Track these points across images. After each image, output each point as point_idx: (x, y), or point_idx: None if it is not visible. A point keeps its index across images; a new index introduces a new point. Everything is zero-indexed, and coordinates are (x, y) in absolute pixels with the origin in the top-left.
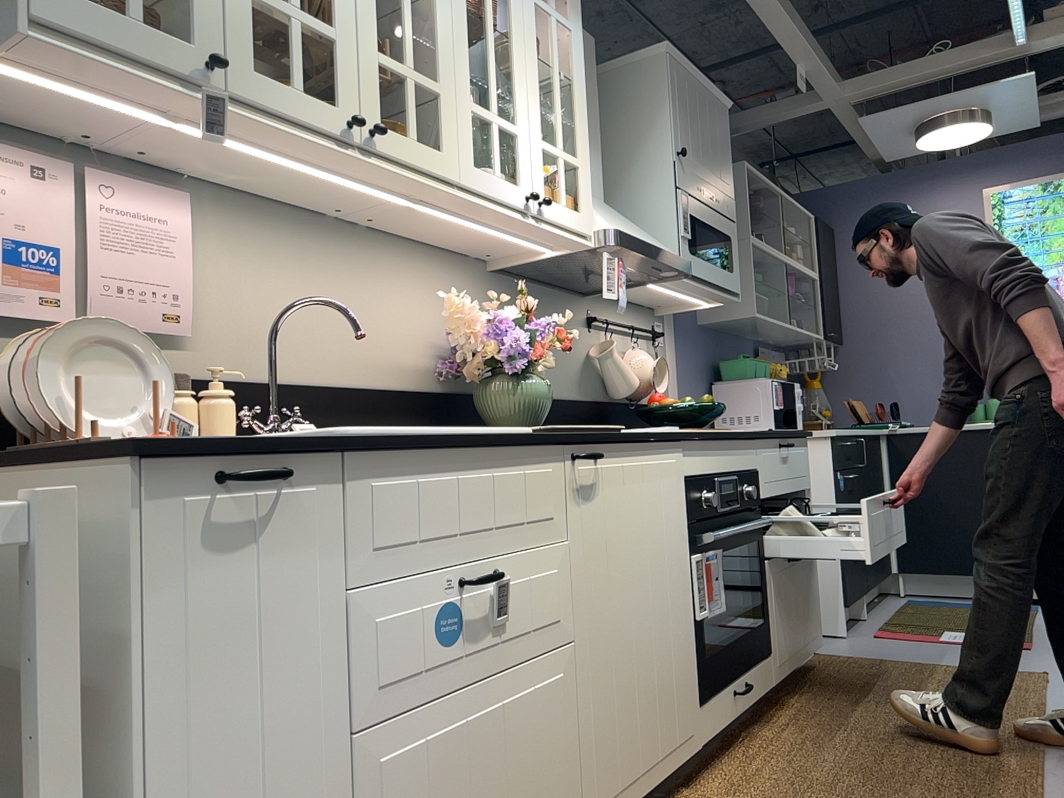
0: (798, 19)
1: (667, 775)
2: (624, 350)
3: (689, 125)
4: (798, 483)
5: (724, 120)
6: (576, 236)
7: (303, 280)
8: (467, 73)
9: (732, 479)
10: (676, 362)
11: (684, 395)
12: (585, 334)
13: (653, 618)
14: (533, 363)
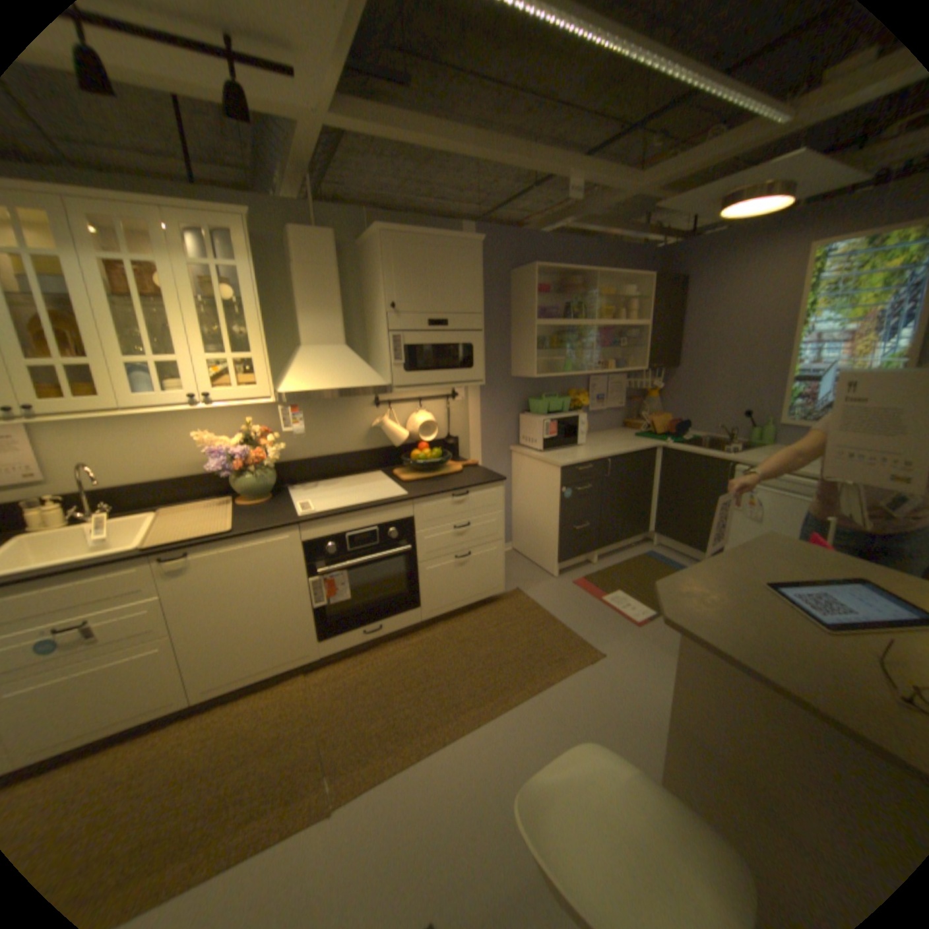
0: (543, 146)
1: (278, 673)
2: (413, 412)
3: (408, 278)
4: (479, 511)
5: (469, 253)
6: (253, 401)
7: (117, 436)
8: (115, 340)
9: (372, 528)
10: (476, 407)
11: (485, 425)
12: (369, 411)
13: (258, 613)
14: (250, 466)
